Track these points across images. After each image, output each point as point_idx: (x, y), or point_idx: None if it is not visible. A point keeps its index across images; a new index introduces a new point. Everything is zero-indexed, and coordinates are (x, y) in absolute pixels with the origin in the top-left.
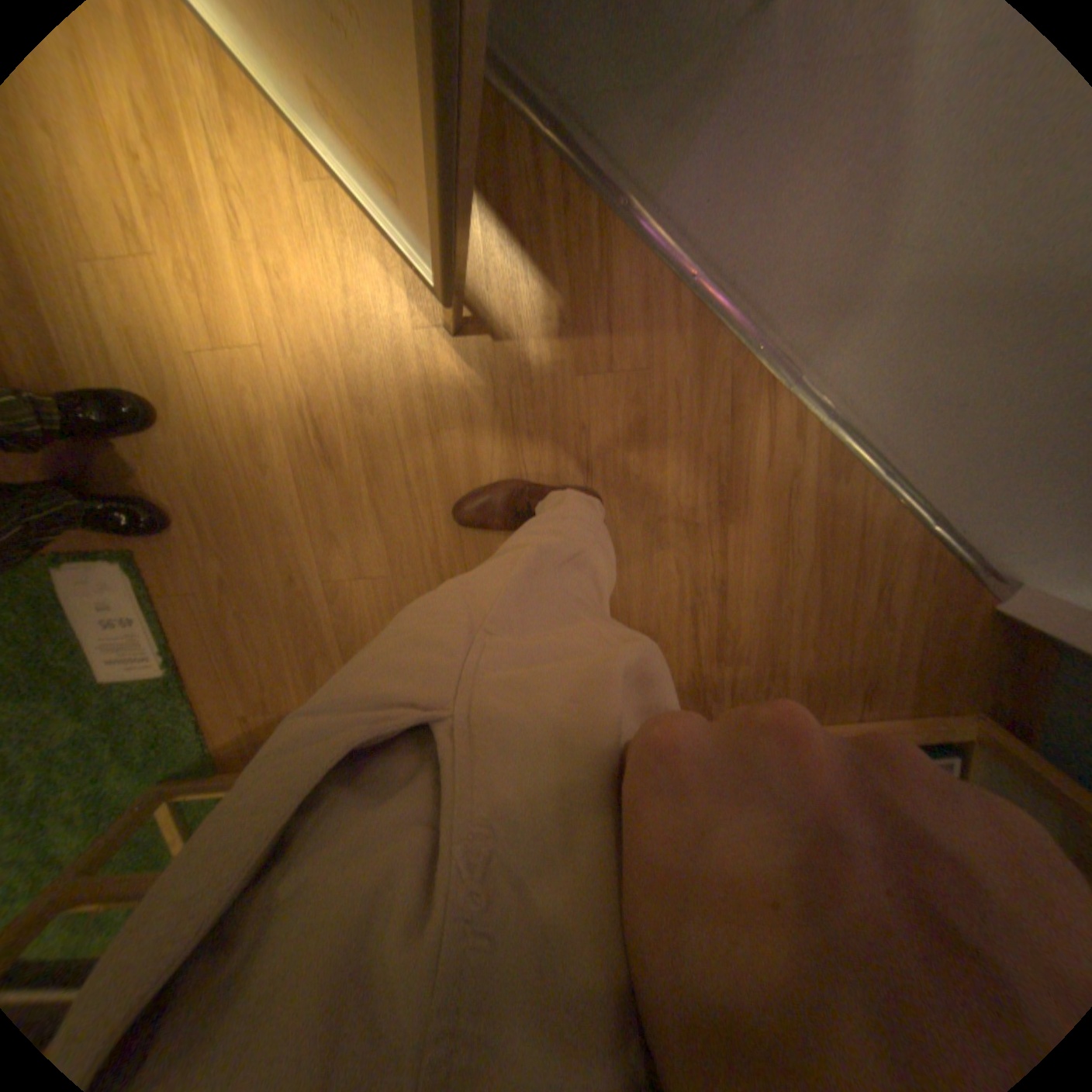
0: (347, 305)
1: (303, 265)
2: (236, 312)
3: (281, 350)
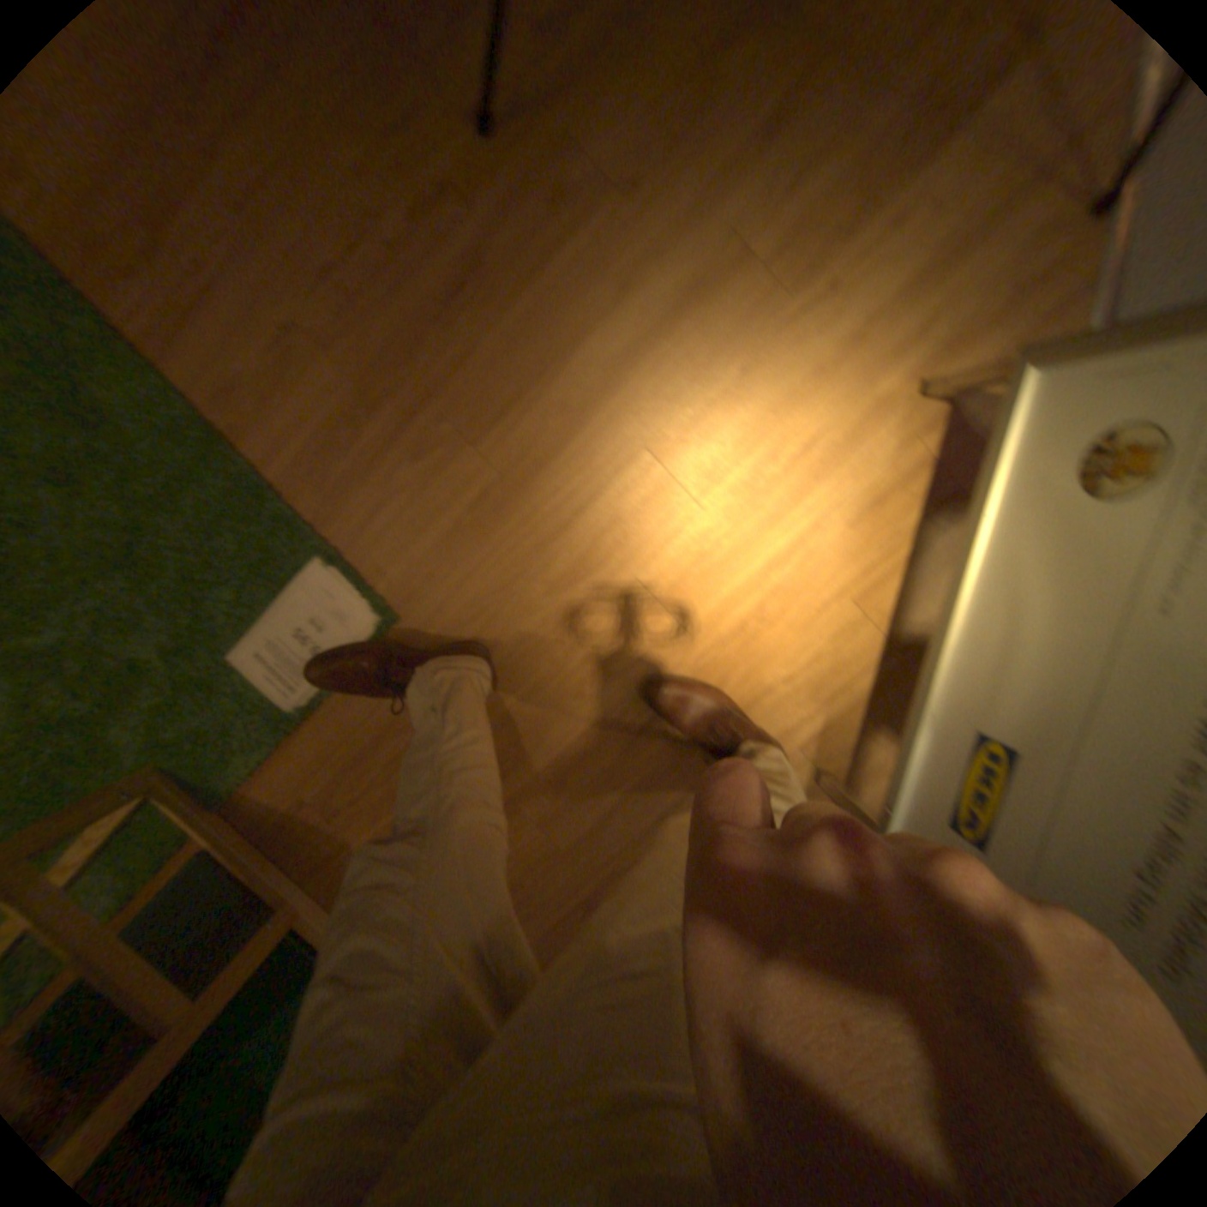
0: (774, 686)
1: (781, 635)
2: (701, 602)
3: (696, 655)
